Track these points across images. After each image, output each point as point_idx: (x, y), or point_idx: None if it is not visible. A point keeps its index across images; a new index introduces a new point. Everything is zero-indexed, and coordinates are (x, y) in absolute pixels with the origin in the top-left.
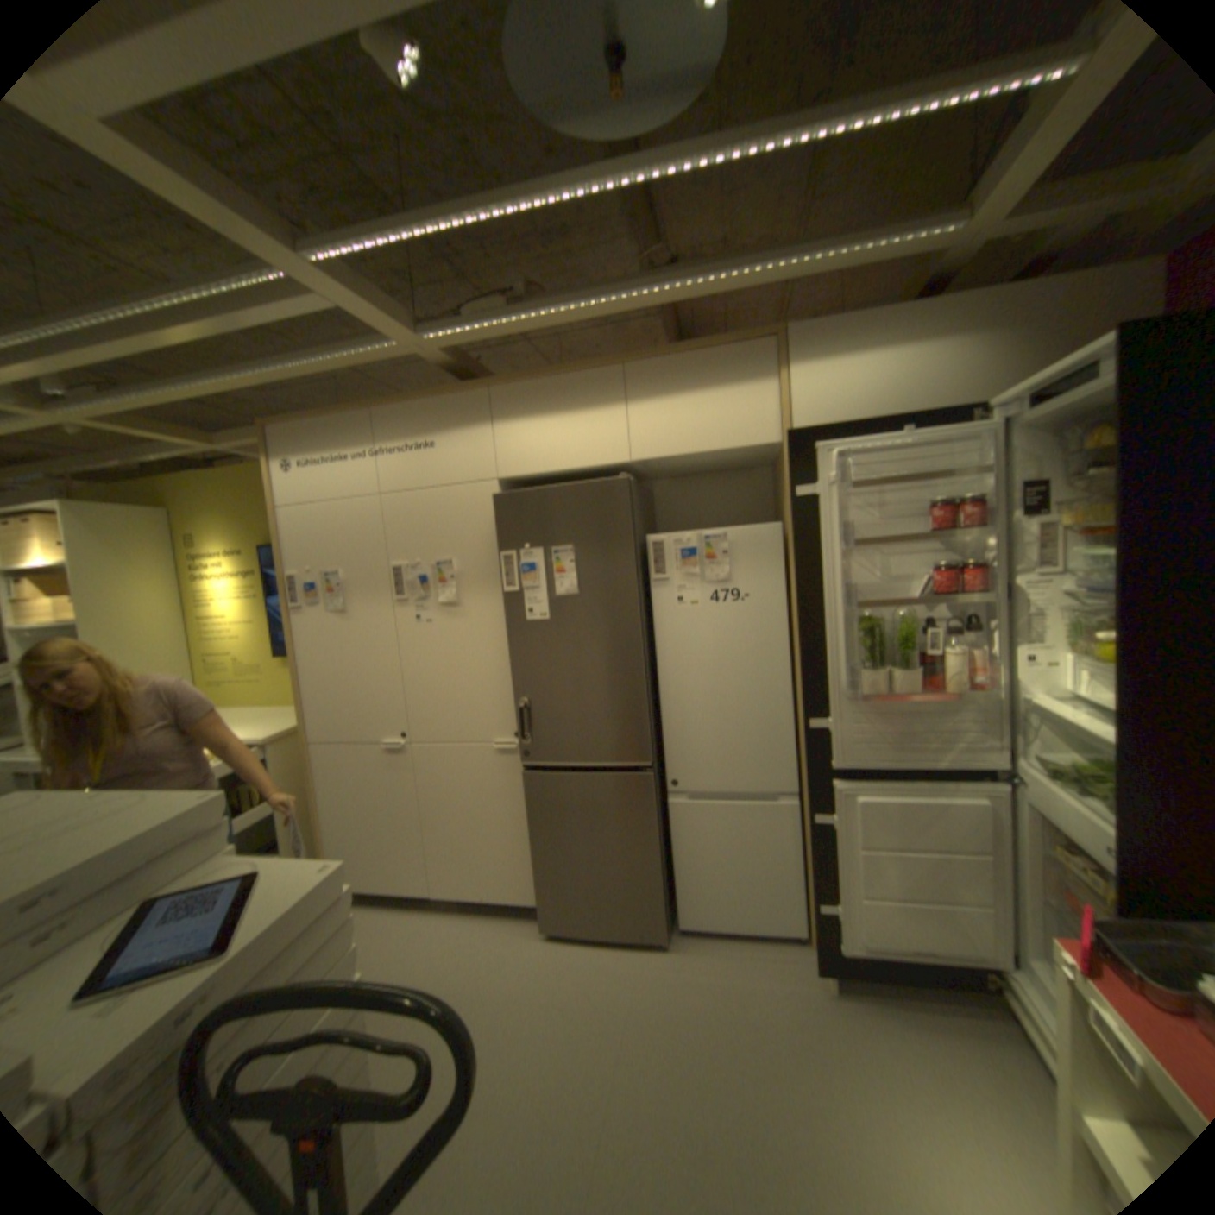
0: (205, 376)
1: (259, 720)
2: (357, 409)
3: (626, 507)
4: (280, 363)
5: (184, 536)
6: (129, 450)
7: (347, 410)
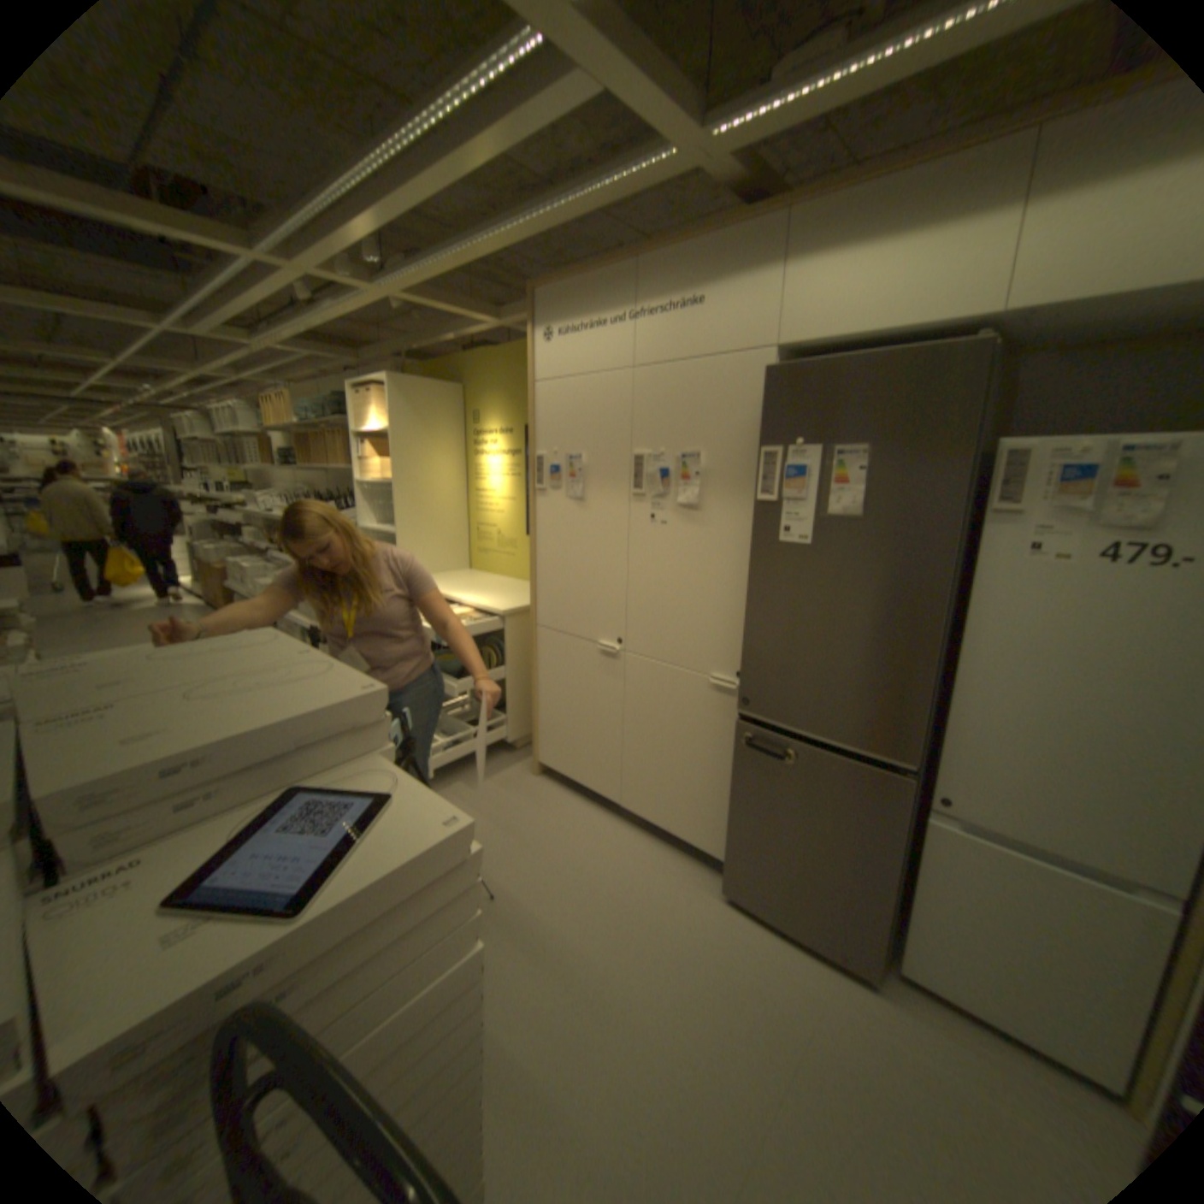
0: (482, 229)
1: (508, 591)
2: (623, 258)
3: (977, 385)
4: (548, 202)
5: (473, 411)
6: (441, 327)
7: (613, 259)
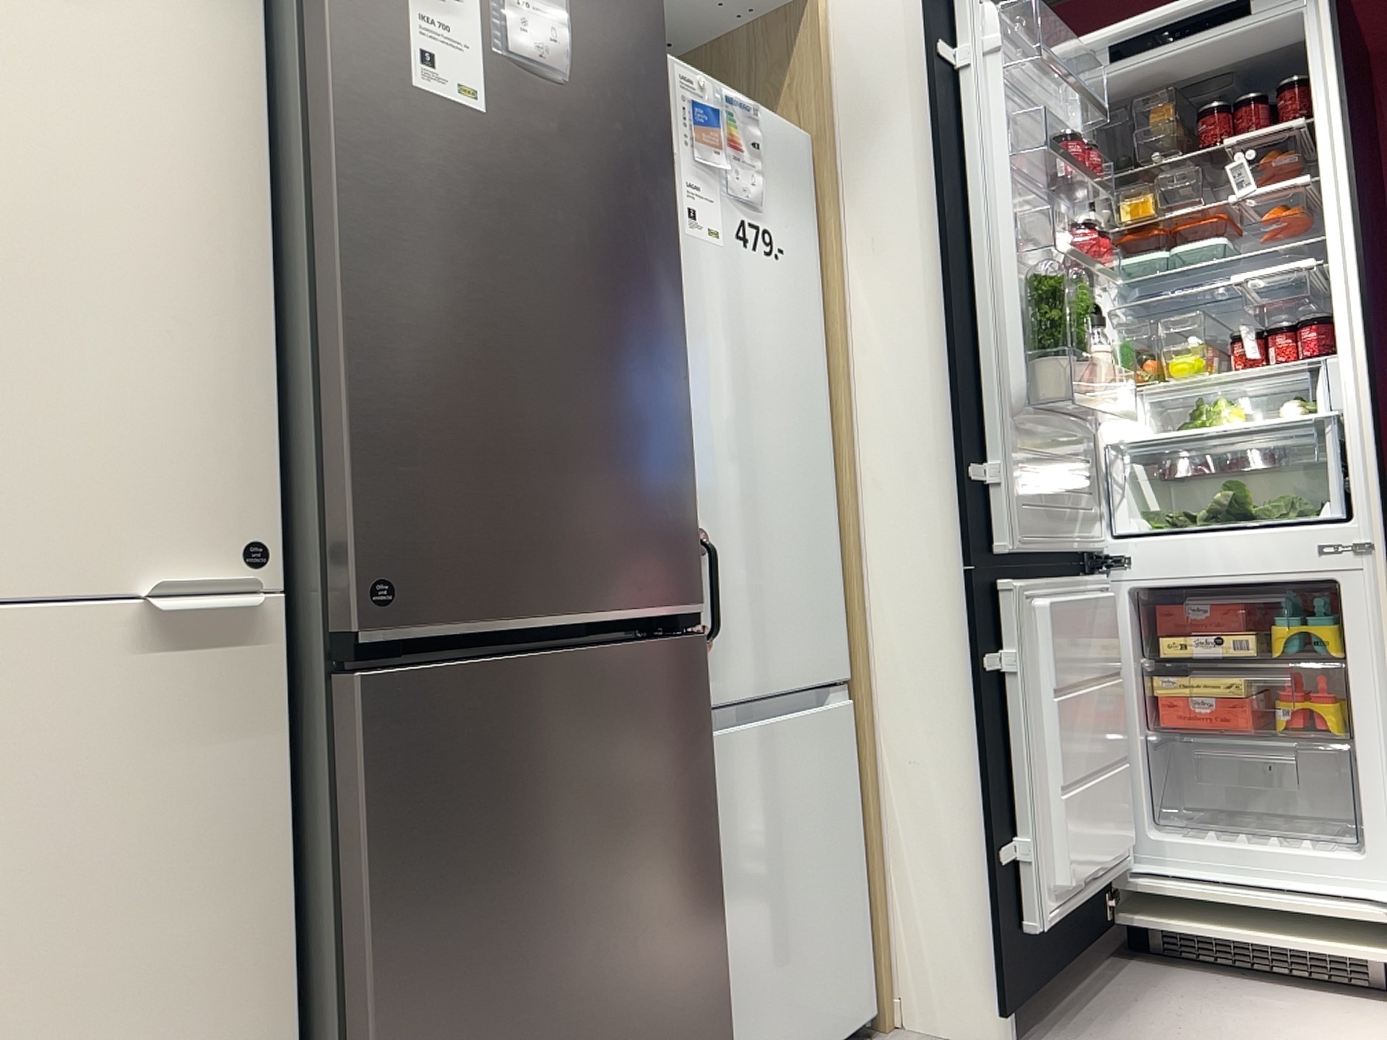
0: None
1: None
2: None
3: None
4: None
5: None
6: None
7: None
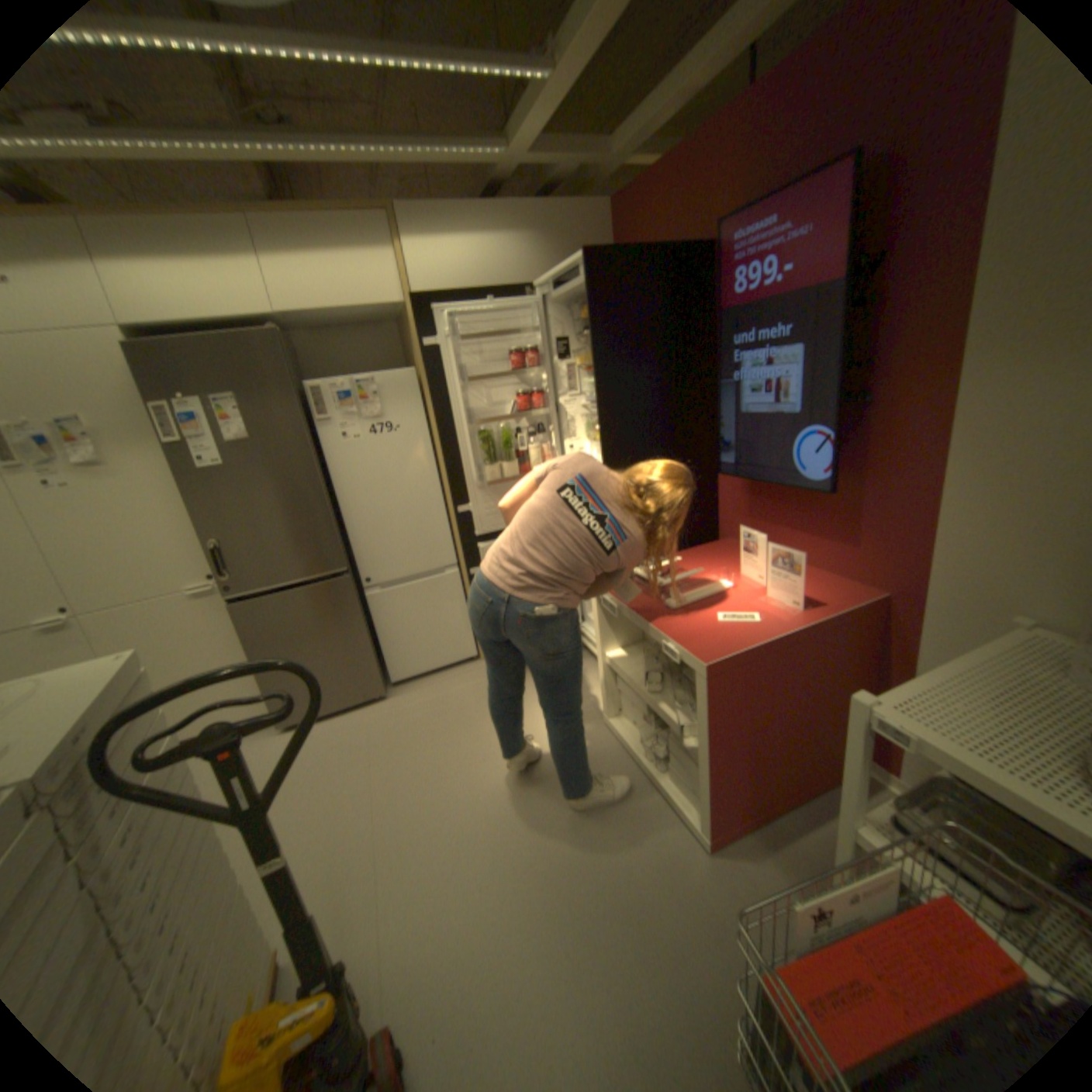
0: None
1: None
2: None
3: (280, 355)
4: None
5: None
6: None
7: None
